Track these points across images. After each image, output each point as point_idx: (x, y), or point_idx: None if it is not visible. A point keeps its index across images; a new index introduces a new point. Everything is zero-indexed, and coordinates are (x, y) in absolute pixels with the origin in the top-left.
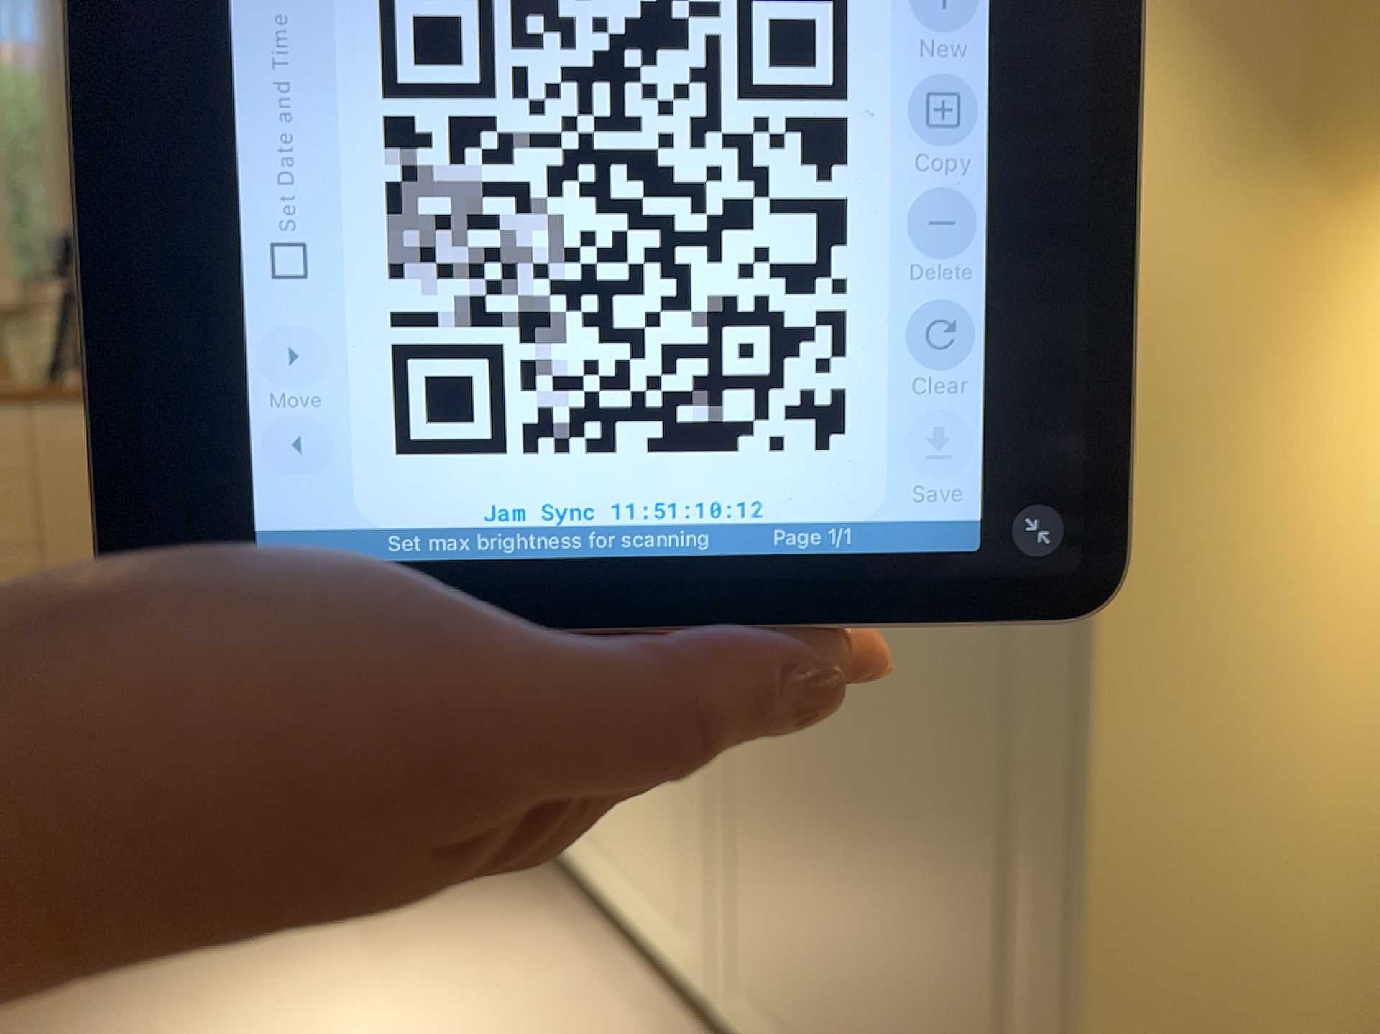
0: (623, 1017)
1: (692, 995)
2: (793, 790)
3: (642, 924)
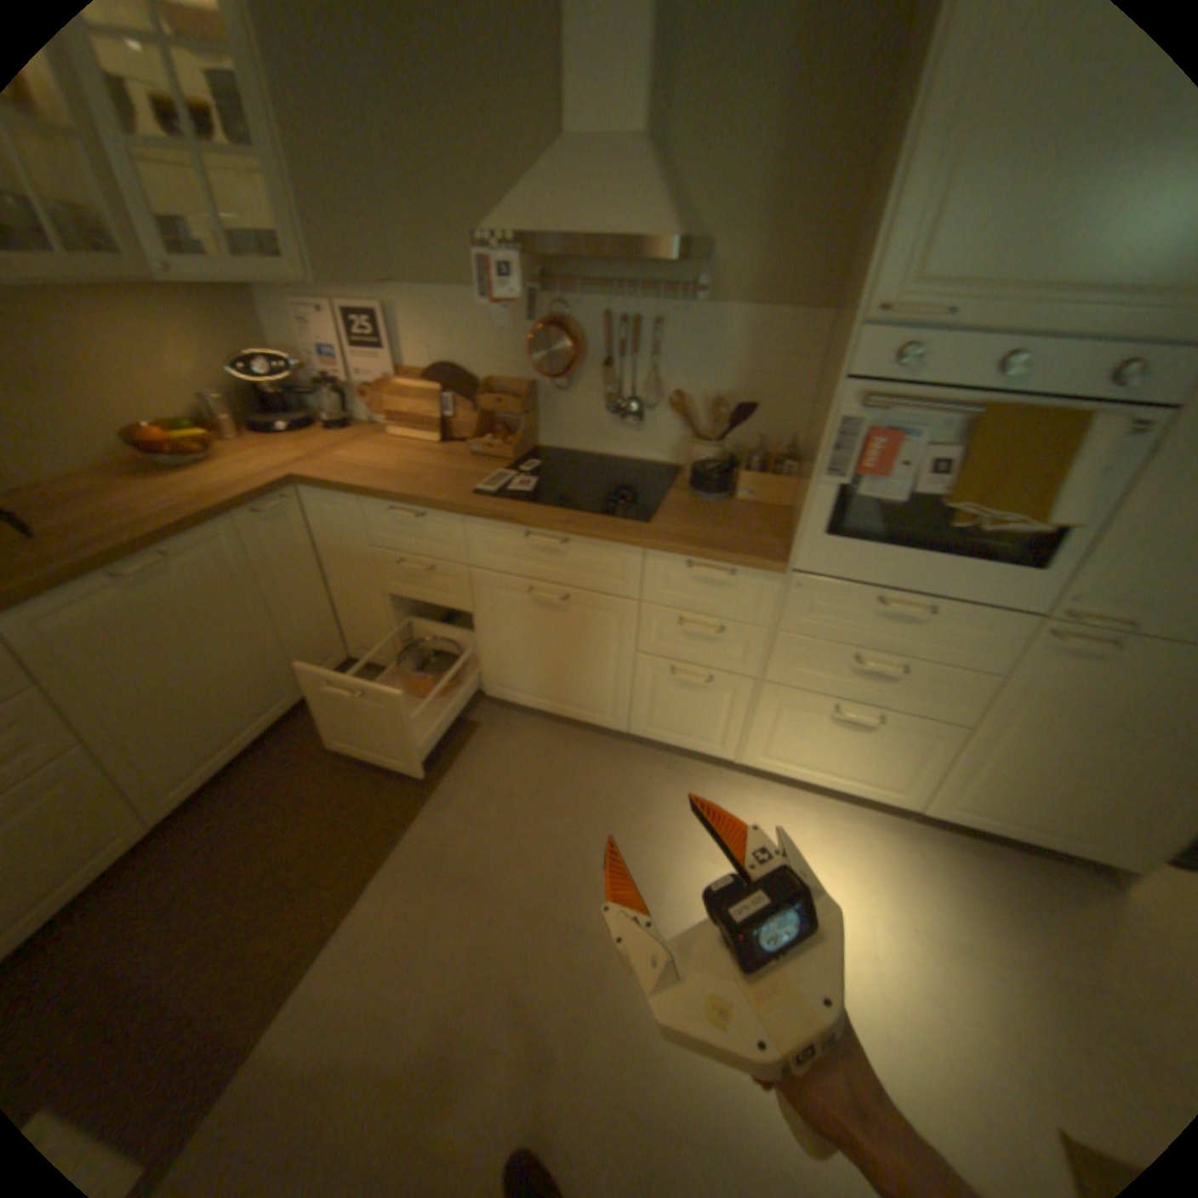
0: (840, 821)
1: (893, 806)
2: (1041, 753)
3: (847, 788)
